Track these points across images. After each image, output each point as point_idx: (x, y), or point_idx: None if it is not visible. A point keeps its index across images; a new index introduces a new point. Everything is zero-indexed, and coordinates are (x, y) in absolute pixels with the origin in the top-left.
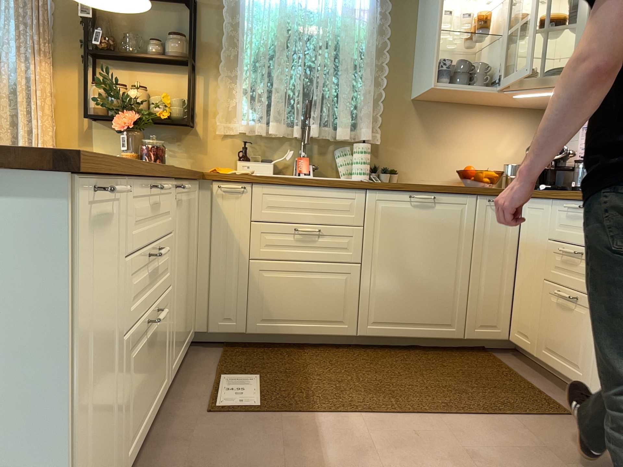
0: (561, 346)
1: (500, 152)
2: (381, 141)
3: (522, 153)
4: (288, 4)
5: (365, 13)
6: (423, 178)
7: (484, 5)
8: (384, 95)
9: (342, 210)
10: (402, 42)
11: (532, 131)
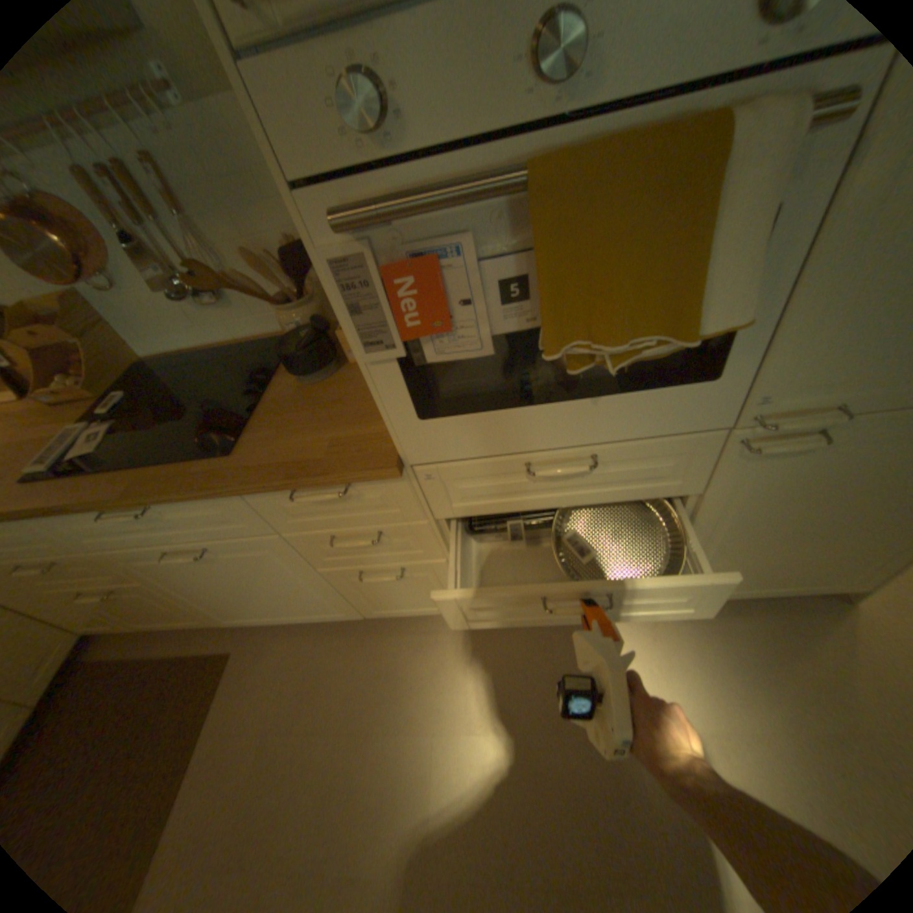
0: (146, 618)
1: None
2: None
3: None
4: None
5: None
6: None
7: None
8: None
9: None
10: None
11: None
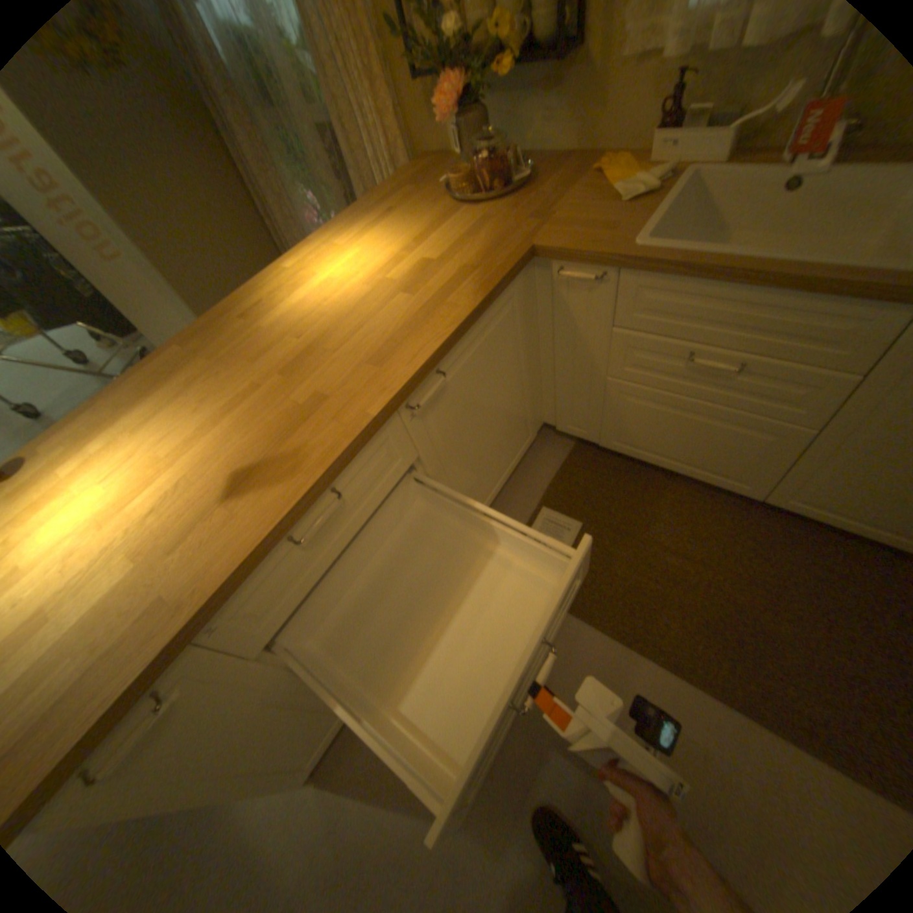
0: None
1: None
2: None
3: None
4: None
5: None
6: None
7: None
8: None
9: (817, 338)
10: None
11: None
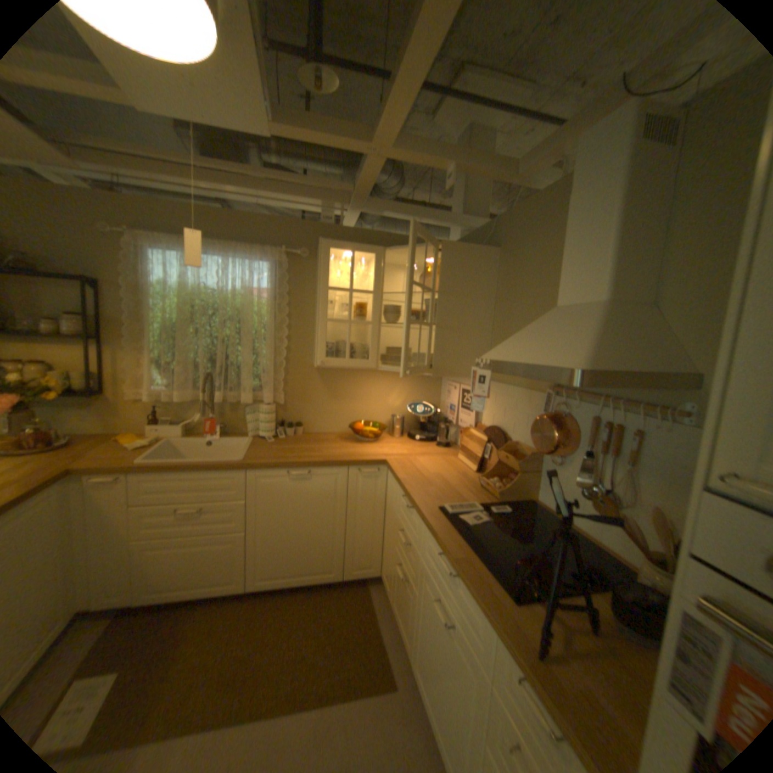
0: (400, 610)
1: (389, 403)
2: (284, 401)
3: (407, 404)
4: (189, 284)
5: (266, 293)
6: (325, 427)
7: (370, 289)
8: (284, 363)
9: (222, 488)
10: (302, 316)
11: (414, 386)
